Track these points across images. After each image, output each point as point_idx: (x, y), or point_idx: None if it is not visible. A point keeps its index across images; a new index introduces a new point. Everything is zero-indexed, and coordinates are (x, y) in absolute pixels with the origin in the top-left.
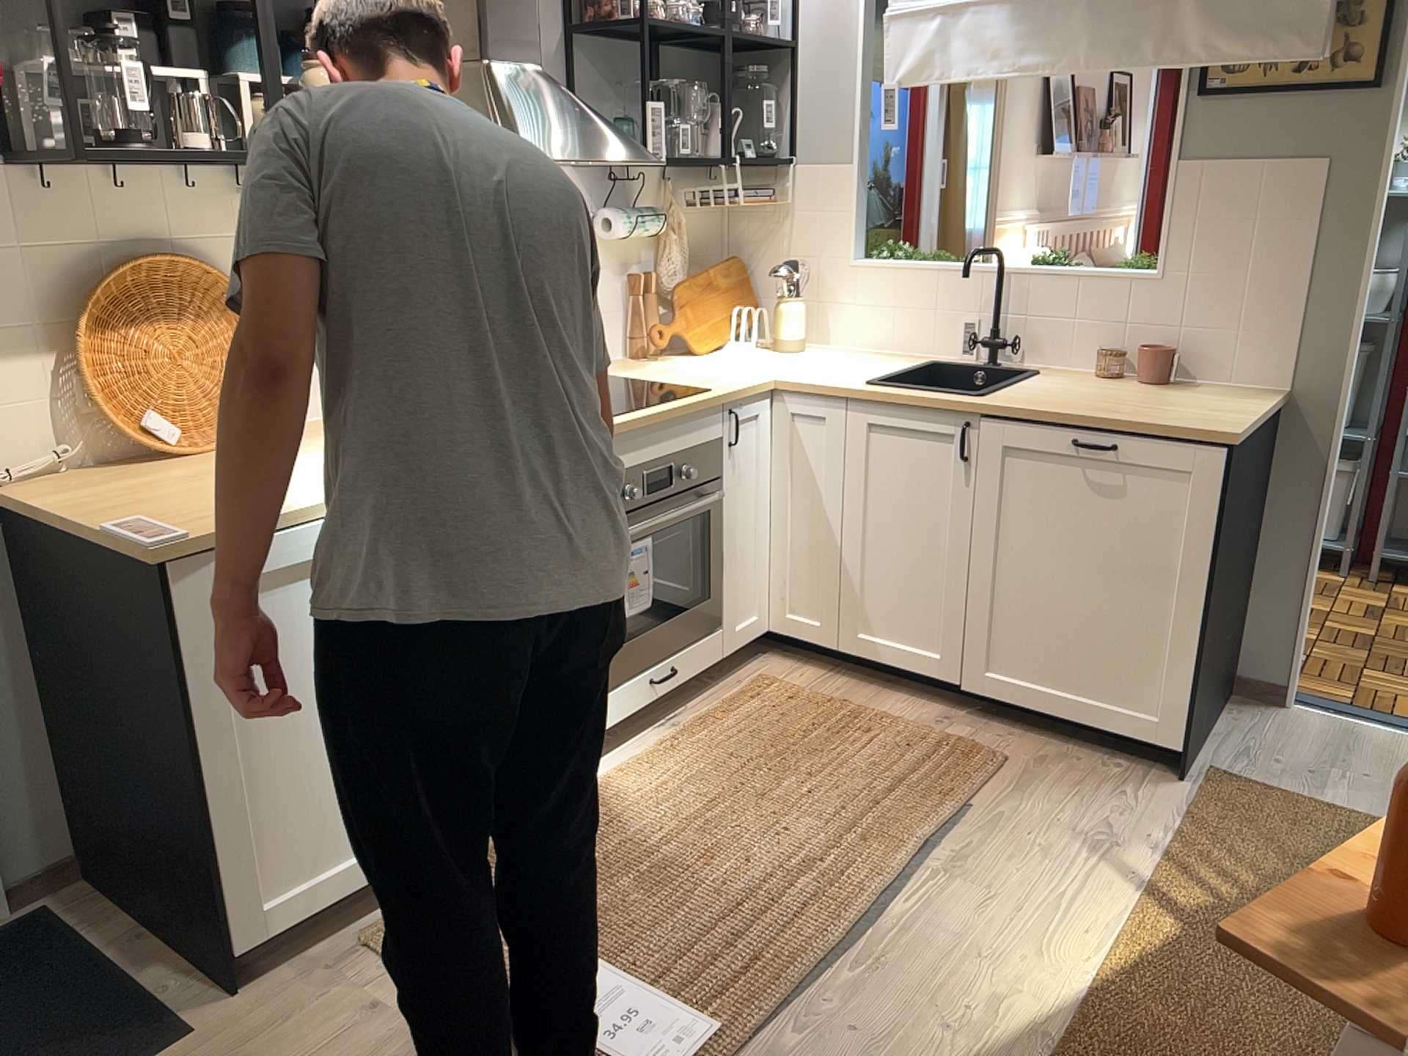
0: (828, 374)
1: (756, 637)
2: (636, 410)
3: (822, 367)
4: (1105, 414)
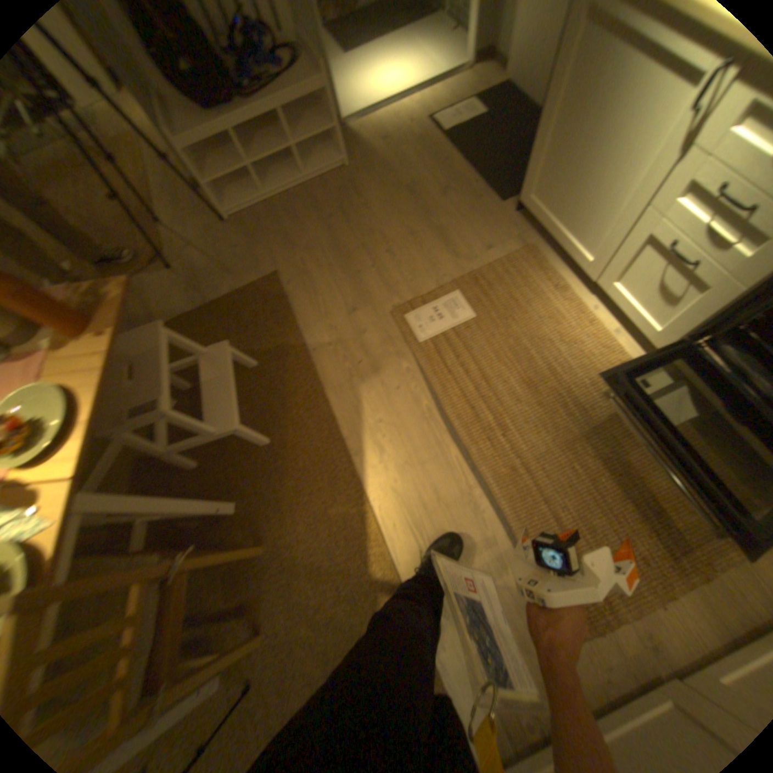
0: None
1: None
2: None
3: None
4: None
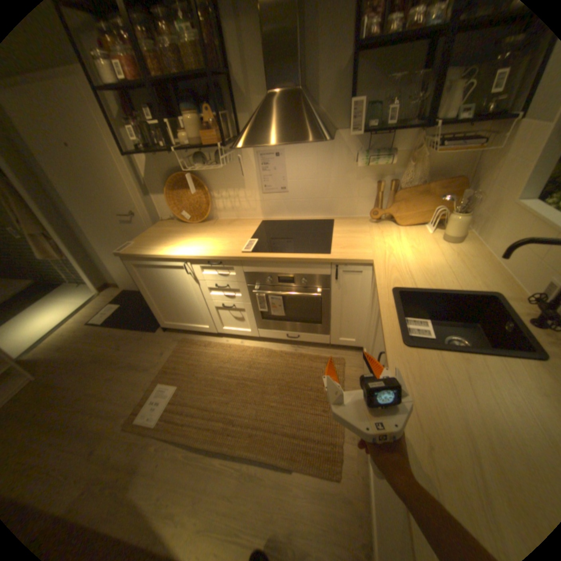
0: (406, 269)
1: (351, 345)
2: (276, 254)
3: (420, 262)
4: (412, 443)
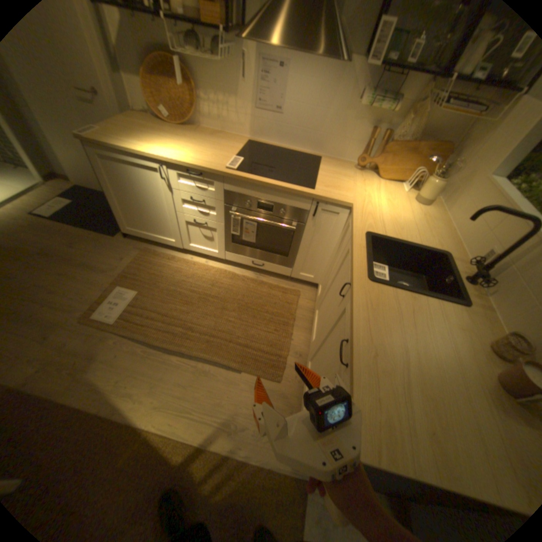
0: (380, 219)
1: (309, 281)
2: (262, 178)
3: (393, 215)
4: (363, 350)
